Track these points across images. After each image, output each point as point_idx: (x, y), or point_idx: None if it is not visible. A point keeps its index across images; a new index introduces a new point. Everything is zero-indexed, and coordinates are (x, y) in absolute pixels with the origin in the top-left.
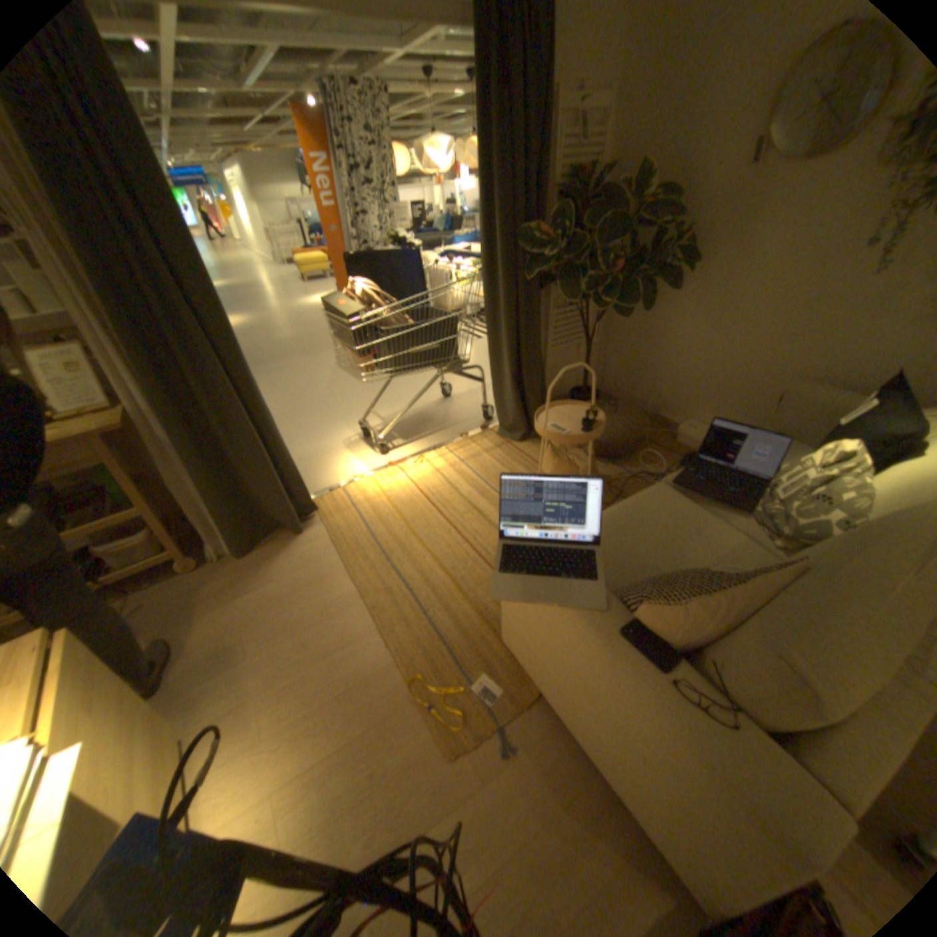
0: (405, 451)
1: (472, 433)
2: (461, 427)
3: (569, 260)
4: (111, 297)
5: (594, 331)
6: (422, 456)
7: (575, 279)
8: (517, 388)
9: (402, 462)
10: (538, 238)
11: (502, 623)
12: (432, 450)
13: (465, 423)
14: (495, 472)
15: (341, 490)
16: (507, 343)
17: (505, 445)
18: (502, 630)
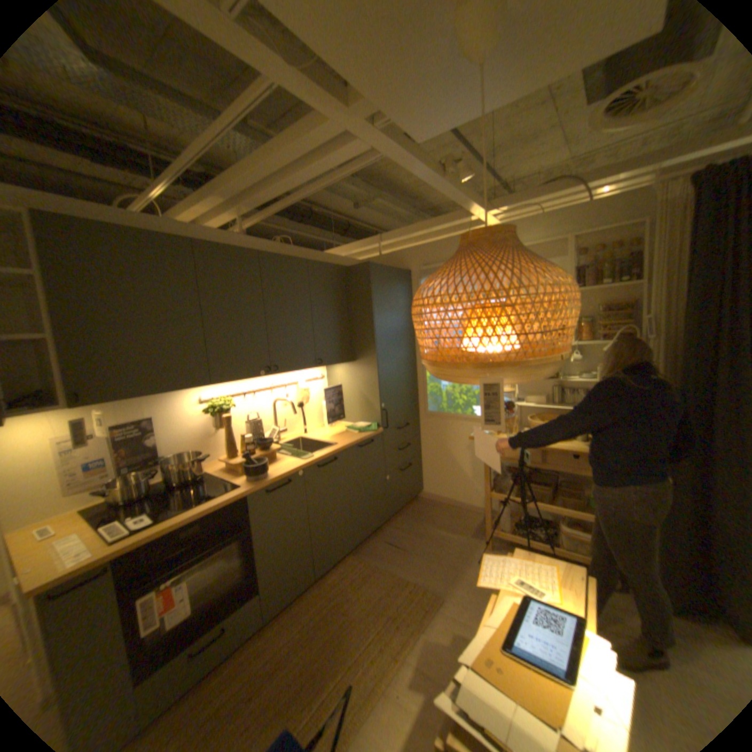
0: None
1: None
2: None
3: None
4: (688, 379)
5: None
6: None
7: None
8: None
9: None
10: None
11: None
12: None
13: None
14: None
15: None
16: None
17: None
18: None
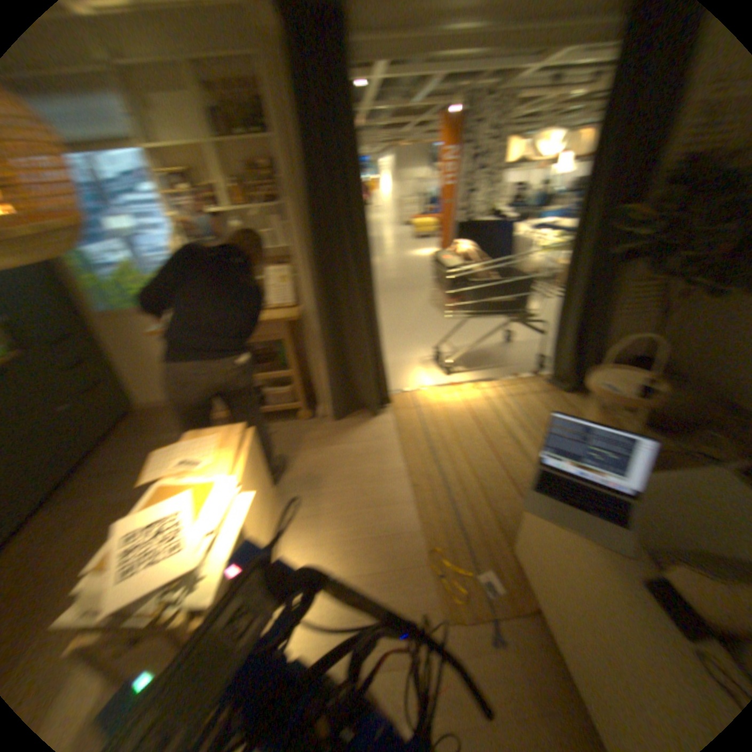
0: (463, 376)
1: (523, 375)
2: (514, 368)
3: (664, 238)
4: (312, 240)
5: (674, 306)
6: (476, 384)
7: (666, 256)
8: (576, 345)
9: (459, 384)
10: (634, 218)
11: (519, 536)
12: (485, 381)
13: (518, 365)
14: (537, 411)
15: (409, 394)
16: (577, 305)
17: (552, 391)
18: (517, 542)
